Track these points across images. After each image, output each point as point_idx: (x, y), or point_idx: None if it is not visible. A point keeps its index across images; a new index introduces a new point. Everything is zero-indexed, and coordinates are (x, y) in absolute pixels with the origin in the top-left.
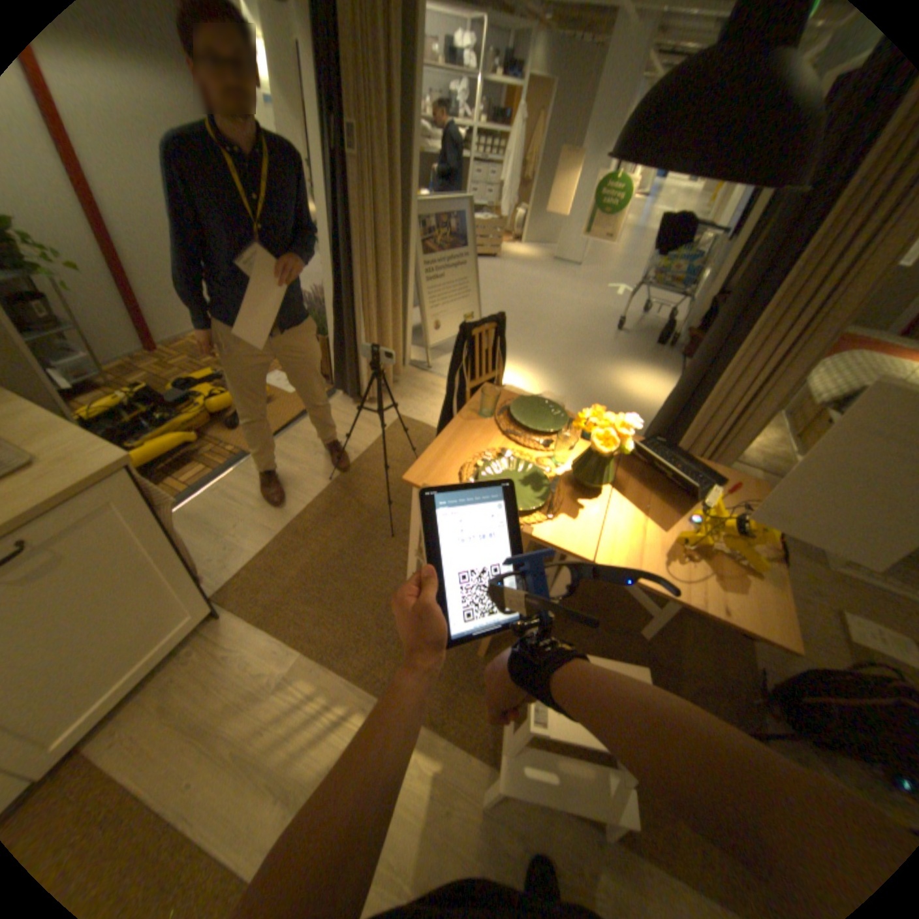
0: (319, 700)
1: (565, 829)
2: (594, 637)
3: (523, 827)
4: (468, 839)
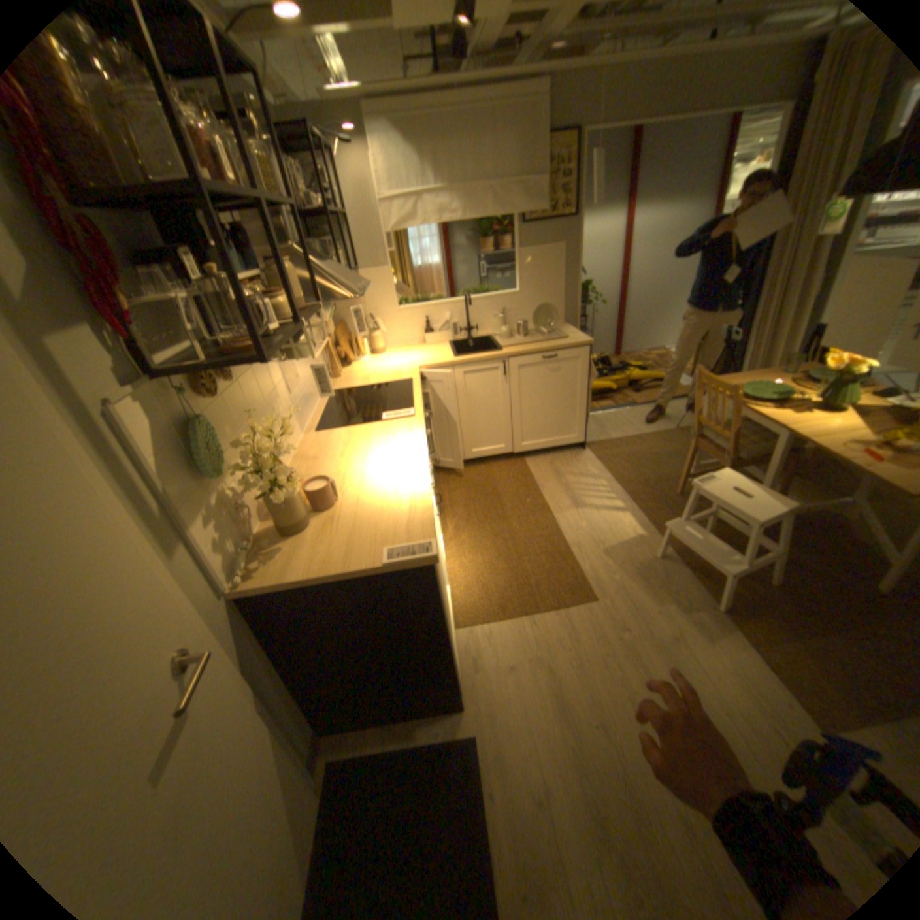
0: (608, 489)
1: (698, 591)
2: (820, 563)
3: (673, 574)
4: (641, 557)
